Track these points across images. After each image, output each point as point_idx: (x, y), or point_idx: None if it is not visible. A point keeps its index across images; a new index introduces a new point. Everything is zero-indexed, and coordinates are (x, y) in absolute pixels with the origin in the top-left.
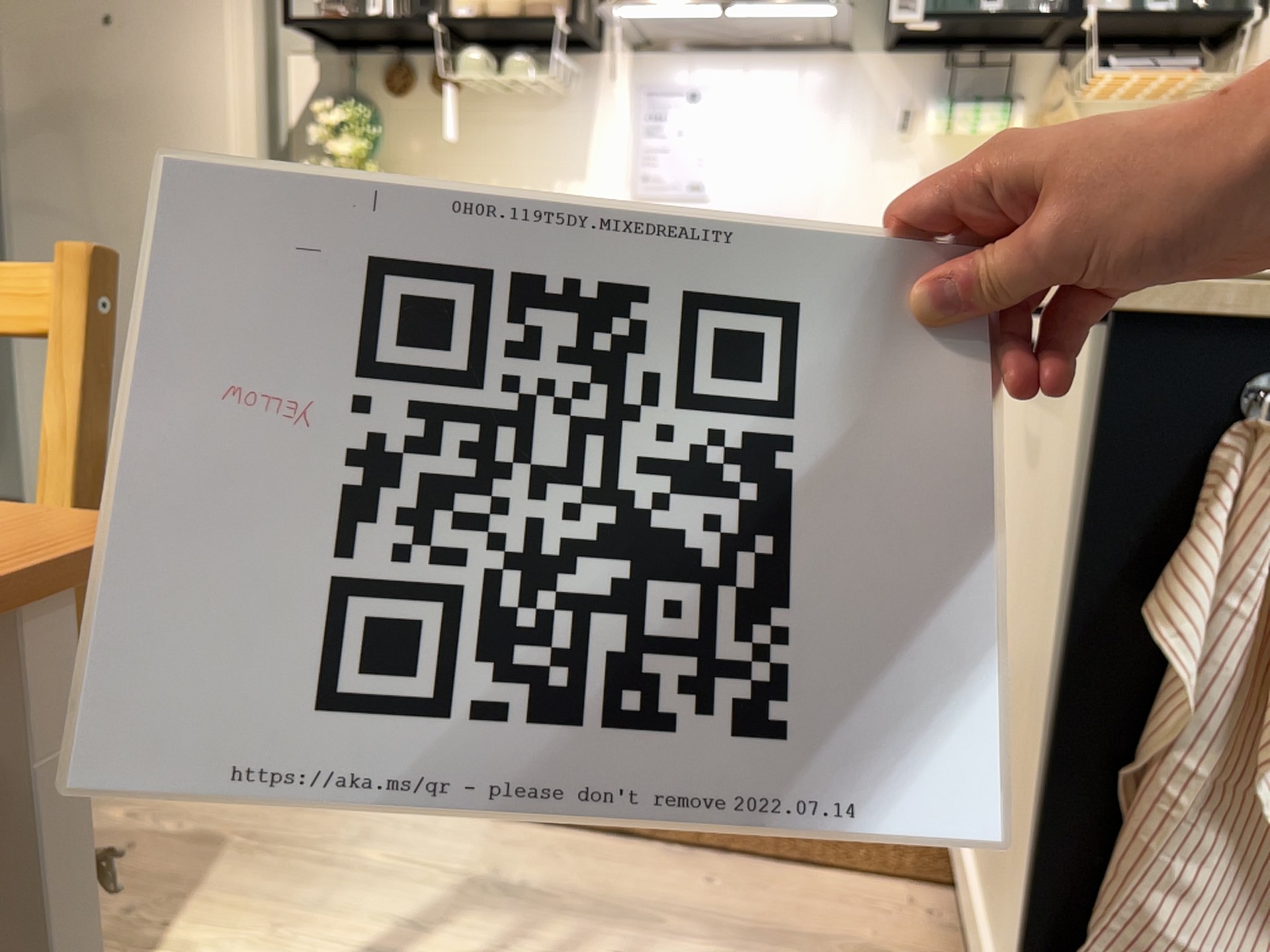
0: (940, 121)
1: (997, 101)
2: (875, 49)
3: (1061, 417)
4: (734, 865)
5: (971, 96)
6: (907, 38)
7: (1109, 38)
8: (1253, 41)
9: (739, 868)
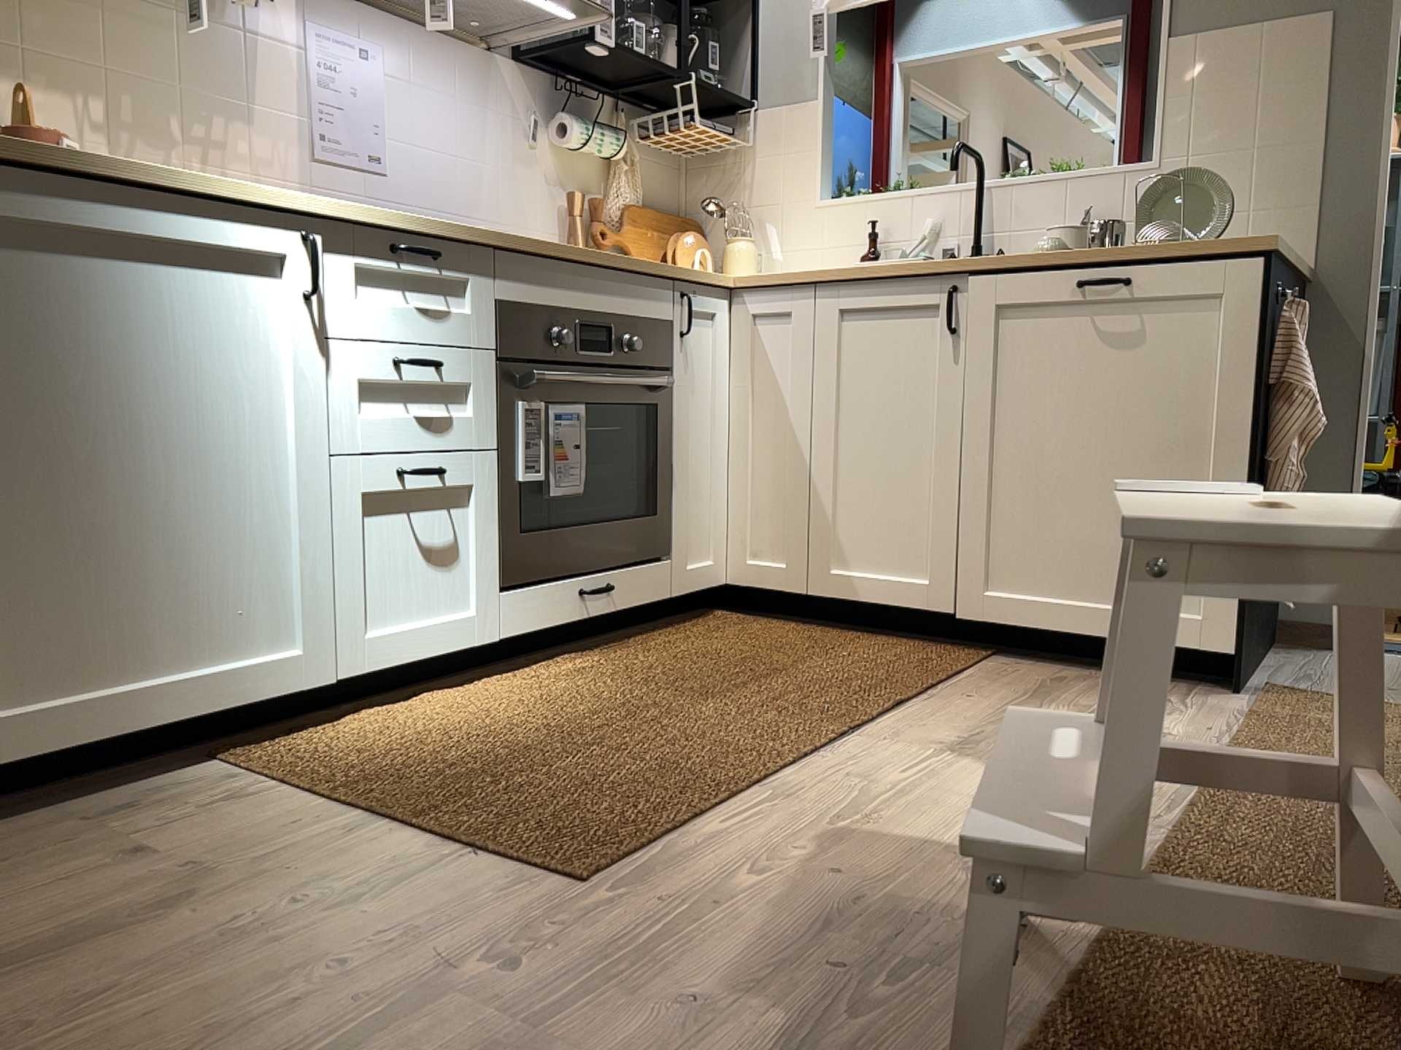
0: (583, 139)
1: (612, 132)
2: (510, 60)
3: (1128, 311)
4: (944, 681)
5: (594, 123)
6: (543, 59)
7: (655, 99)
8: (743, 125)
9: (948, 681)
